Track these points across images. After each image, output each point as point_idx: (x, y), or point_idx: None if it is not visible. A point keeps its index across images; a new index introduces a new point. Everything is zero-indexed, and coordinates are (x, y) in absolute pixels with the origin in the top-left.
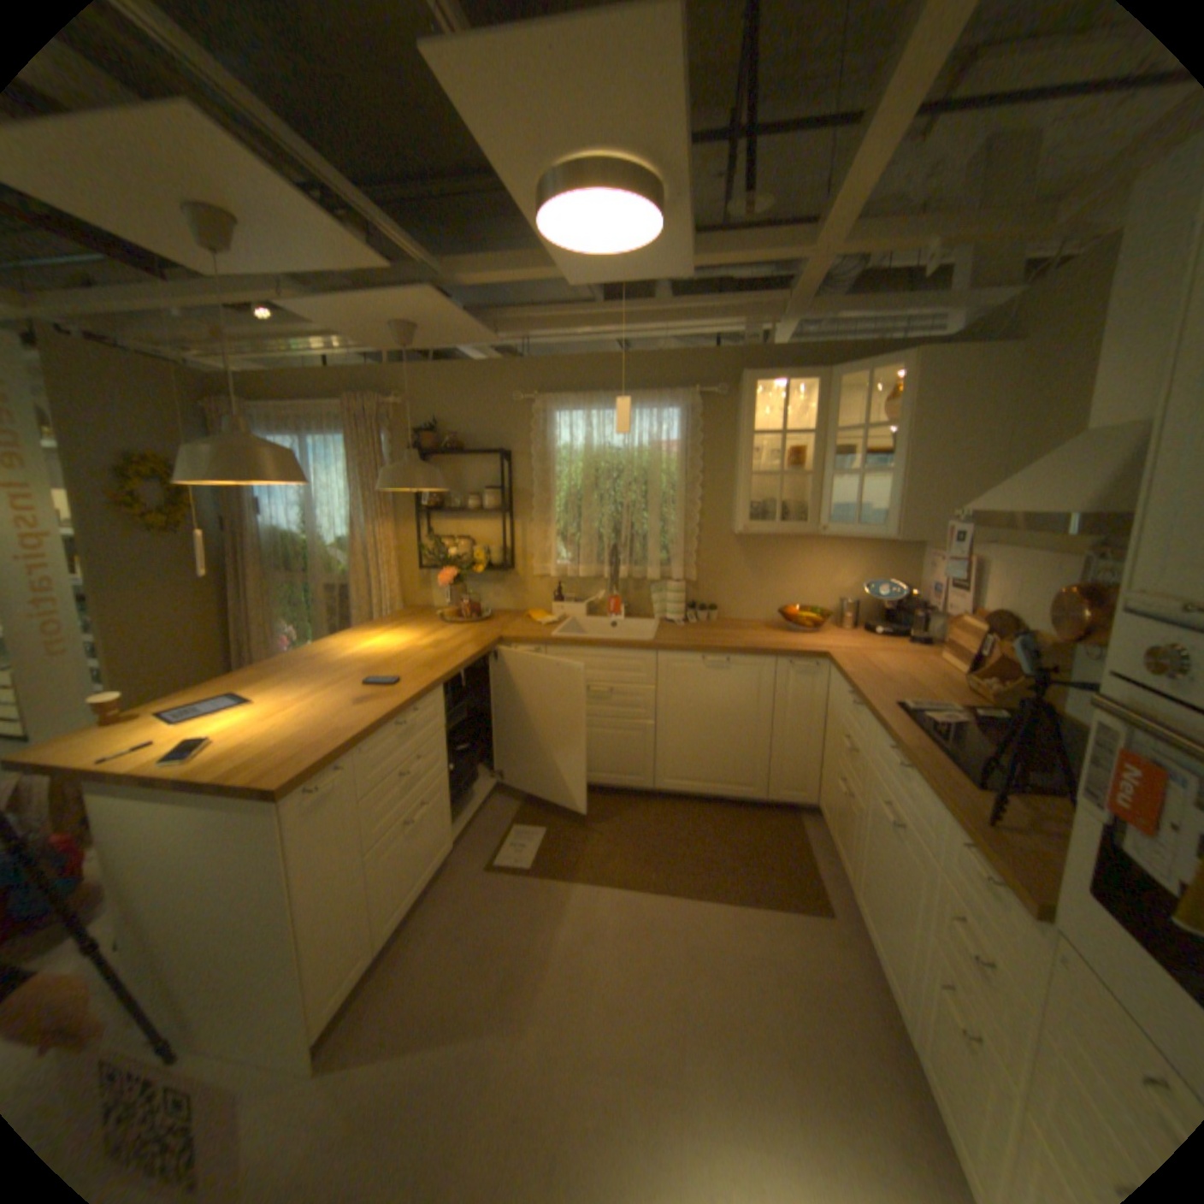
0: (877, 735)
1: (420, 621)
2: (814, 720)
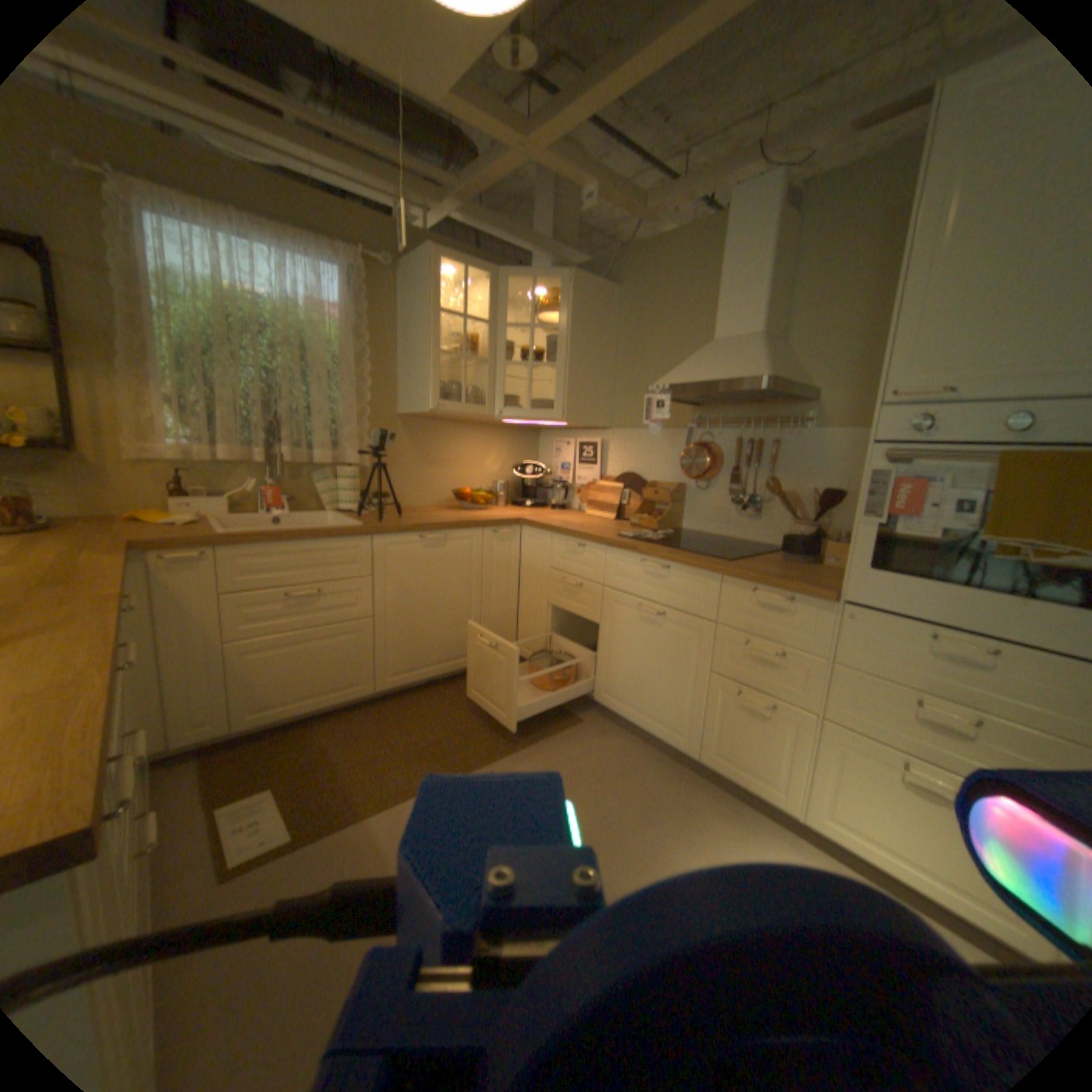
0: (609, 561)
1: None
2: (509, 579)
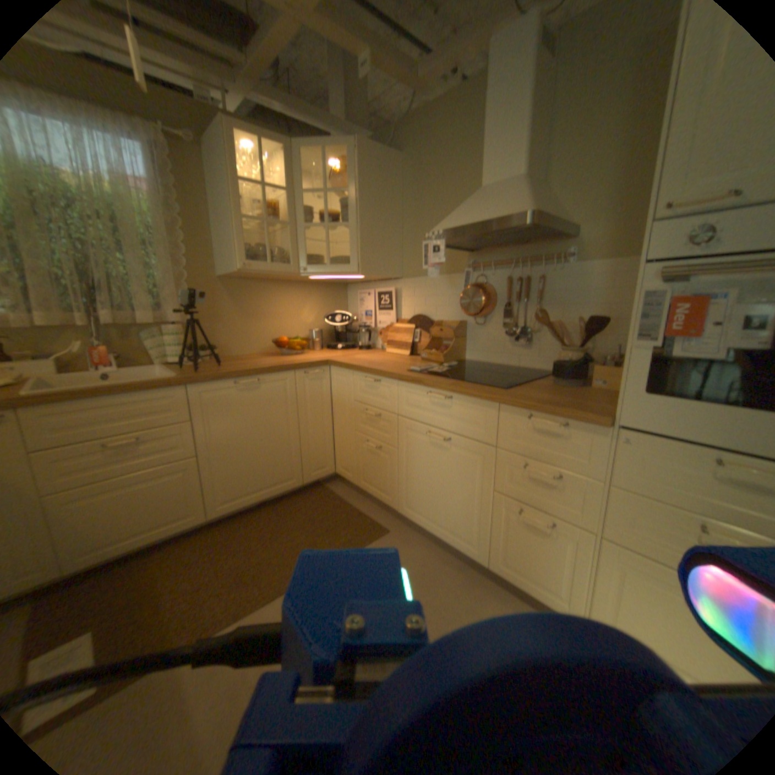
0: (400, 394)
1: None
2: (323, 412)
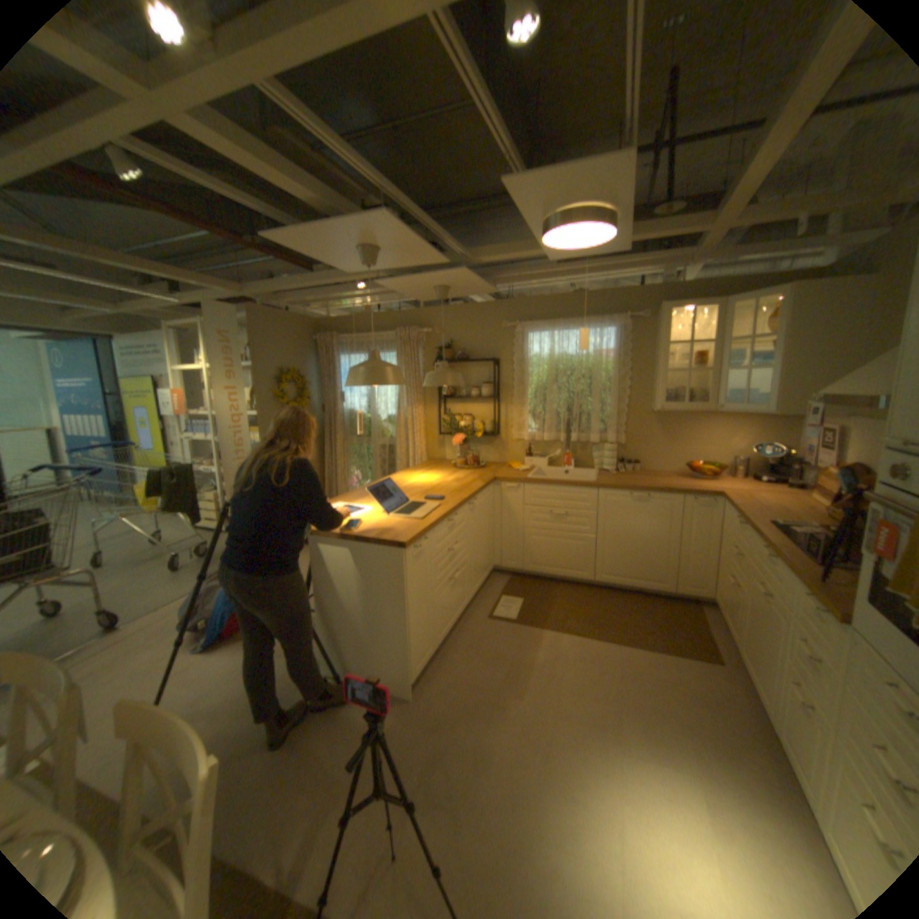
0: (756, 542)
1: (441, 467)
2: (712, 538)
